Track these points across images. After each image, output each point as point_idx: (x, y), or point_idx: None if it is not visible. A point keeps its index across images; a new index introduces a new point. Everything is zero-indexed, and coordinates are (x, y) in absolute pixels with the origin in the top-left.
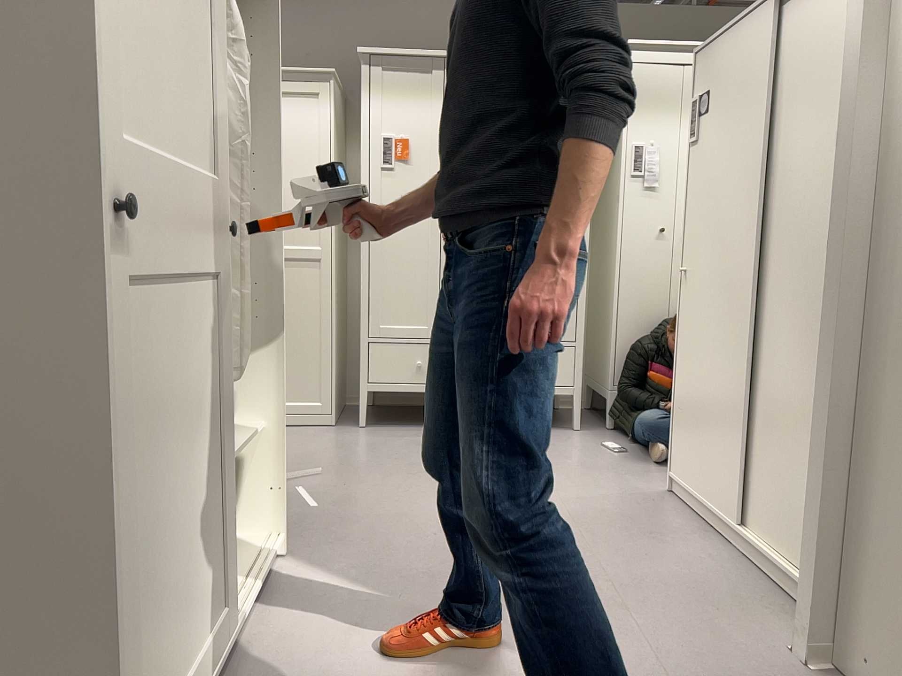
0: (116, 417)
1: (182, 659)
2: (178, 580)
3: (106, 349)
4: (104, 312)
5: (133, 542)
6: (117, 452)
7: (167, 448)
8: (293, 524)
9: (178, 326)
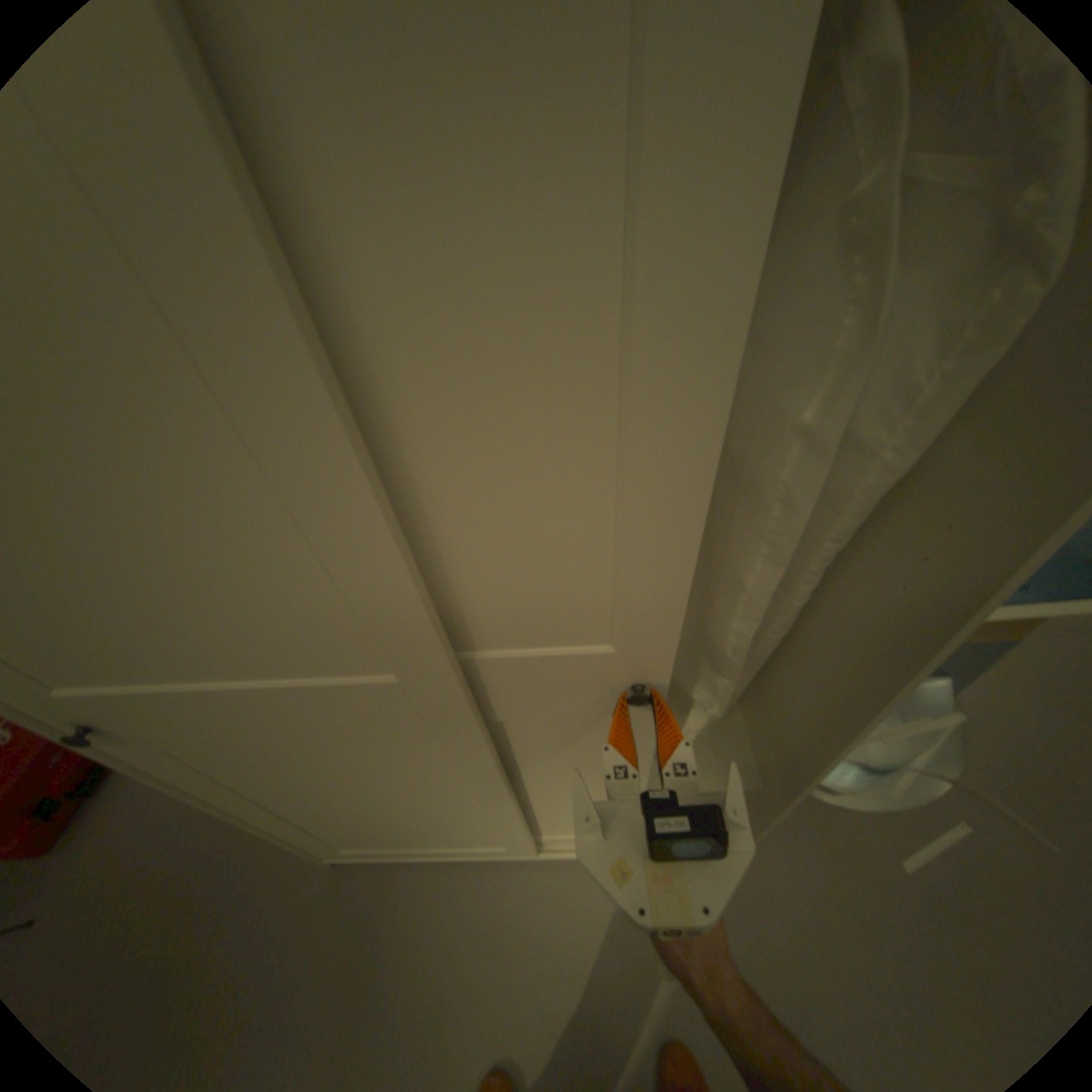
0: (221, 789)
1: (418, 847)
2: (399, 832)
3: (170, 773)
4: (149, 762)
5: (296, 816)
6: (236, 797)
7: (346, 800)
8: (842, 852)
9: (339, 762)
